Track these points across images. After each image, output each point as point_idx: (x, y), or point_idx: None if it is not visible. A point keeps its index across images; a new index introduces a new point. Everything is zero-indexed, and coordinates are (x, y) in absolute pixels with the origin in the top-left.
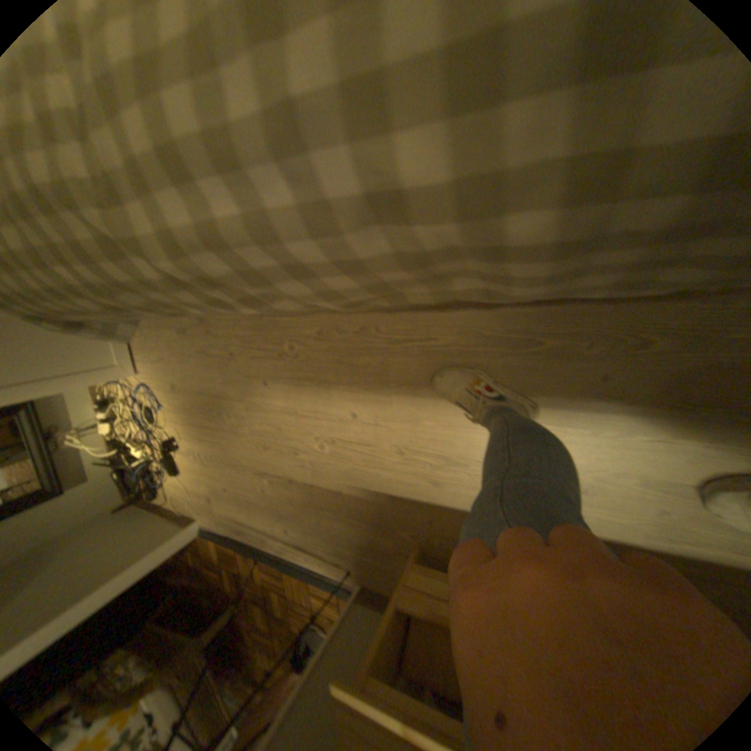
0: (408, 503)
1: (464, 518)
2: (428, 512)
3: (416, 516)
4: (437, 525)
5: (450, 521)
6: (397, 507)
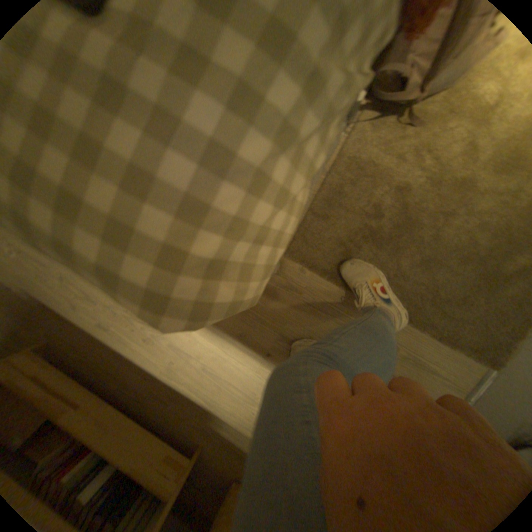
0: (51, 314)
1: (80, 335)
2: (61, 324)
3: (53, 324)
4: (63, 334)
5: (71, 334)
6: (43, 314)
